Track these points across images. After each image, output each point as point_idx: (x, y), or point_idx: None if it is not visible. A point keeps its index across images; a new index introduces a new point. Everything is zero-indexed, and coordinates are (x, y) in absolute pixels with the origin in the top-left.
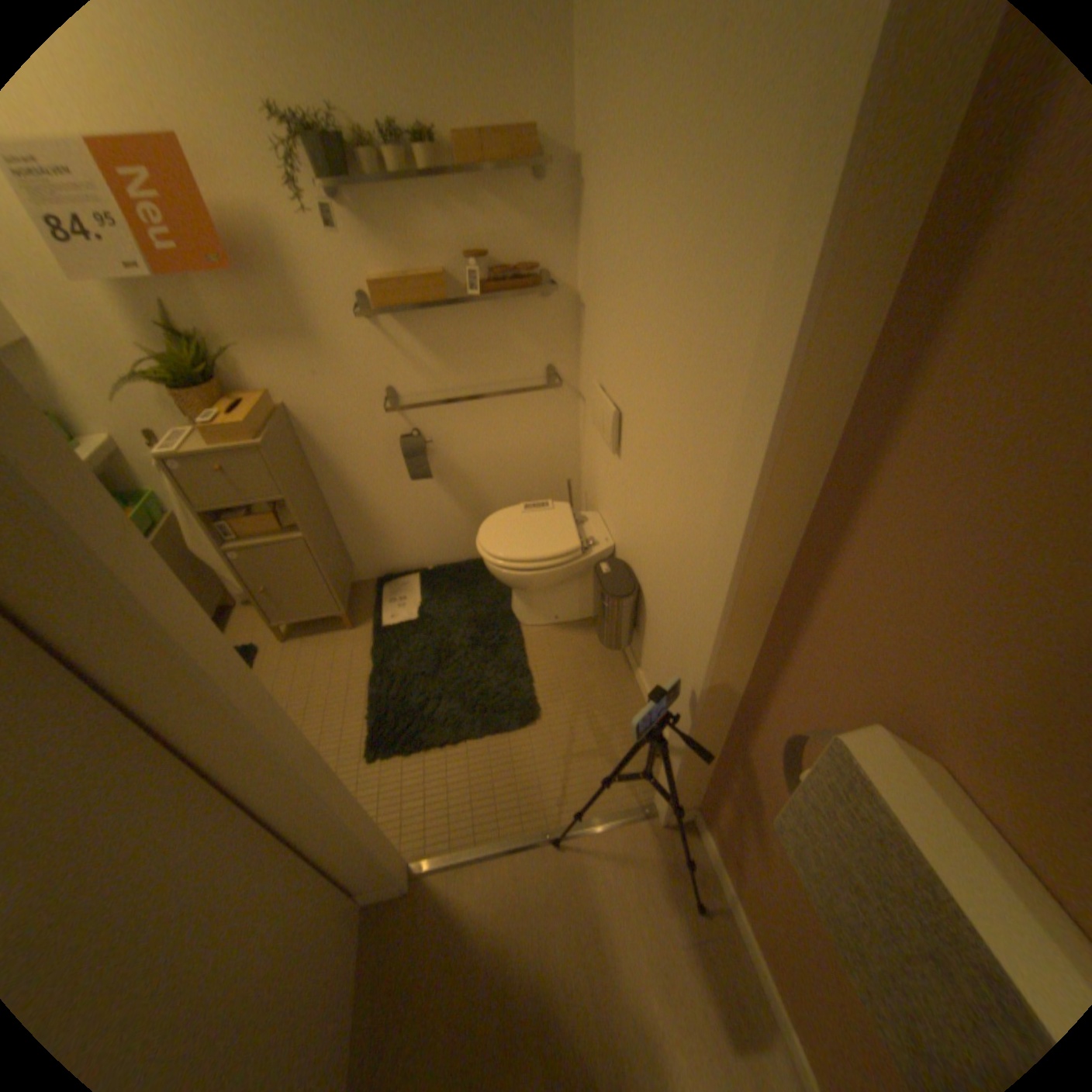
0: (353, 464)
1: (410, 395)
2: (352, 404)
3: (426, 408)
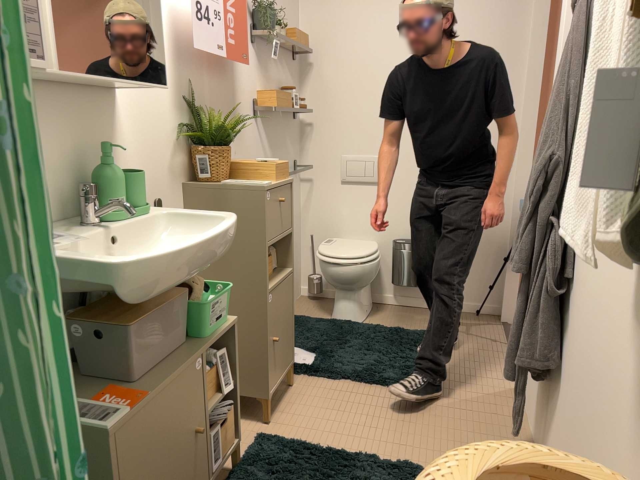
0: None
1: None
2: None
3: None
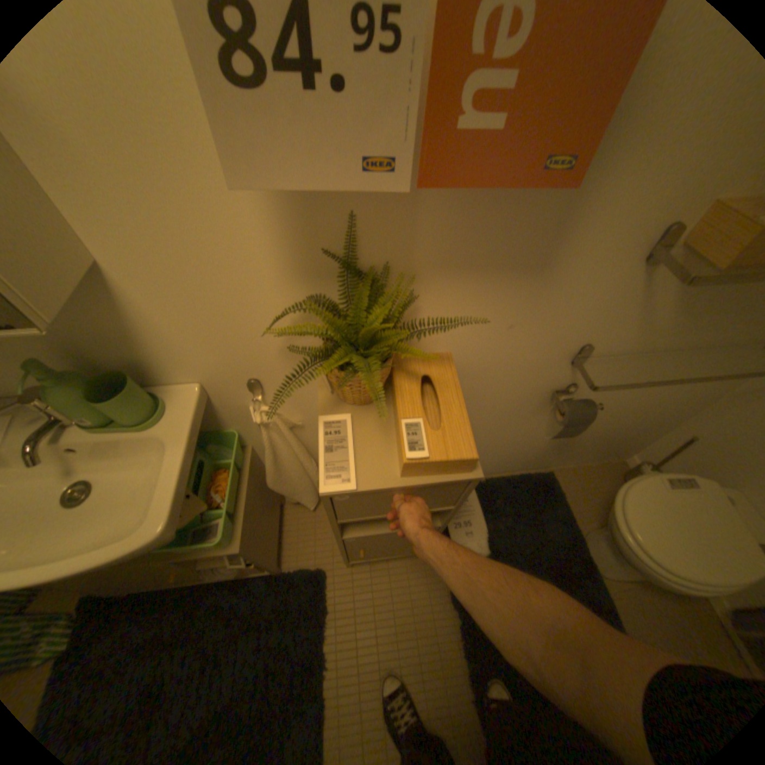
0: (477, 410)
1: (604, 351)
2: (527, 358)
3: (608, 364)
